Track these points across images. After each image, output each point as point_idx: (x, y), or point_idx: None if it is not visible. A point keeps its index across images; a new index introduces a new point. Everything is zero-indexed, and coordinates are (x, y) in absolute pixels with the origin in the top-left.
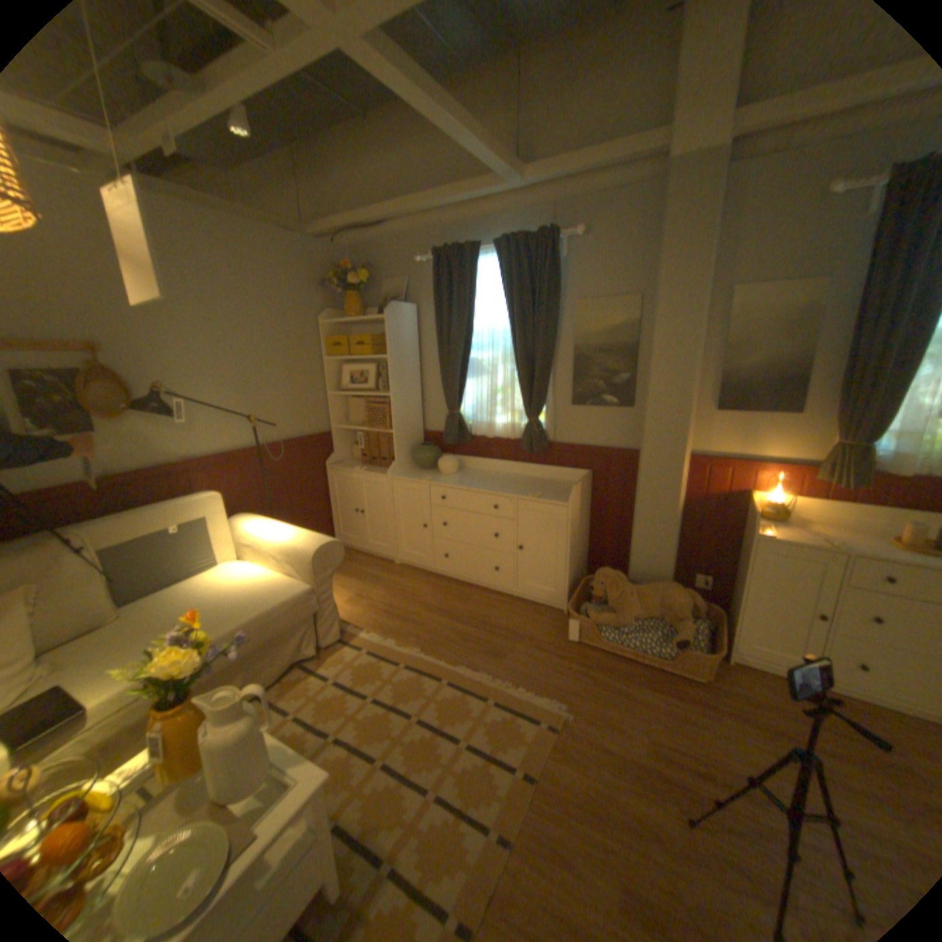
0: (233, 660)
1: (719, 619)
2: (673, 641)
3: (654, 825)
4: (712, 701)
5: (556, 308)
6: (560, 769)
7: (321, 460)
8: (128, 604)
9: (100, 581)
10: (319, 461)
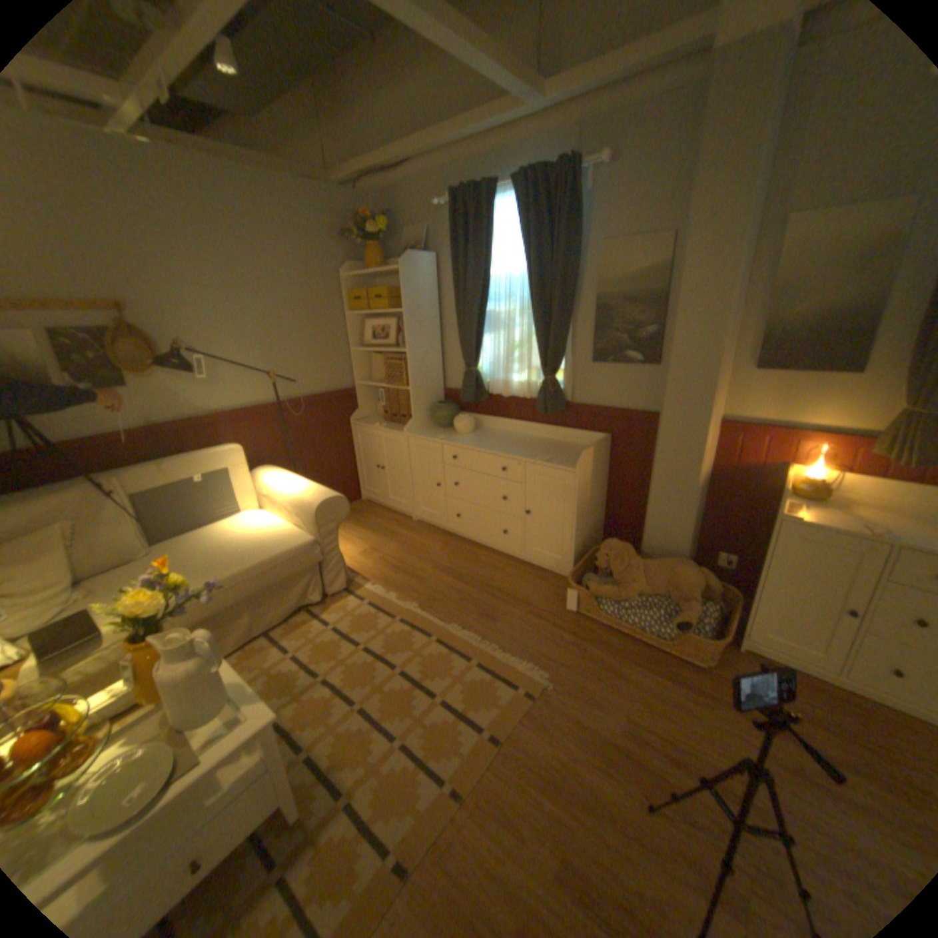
0: (236, 601)
1: (735, 602)
2: (675, 621)
3: (611, 804)
4: (709, 688)
5: (576, 250)
6: (528, 735)
7: (344, 416)
8: (153, 544)
9: (128, 522)
10: (343, 417)
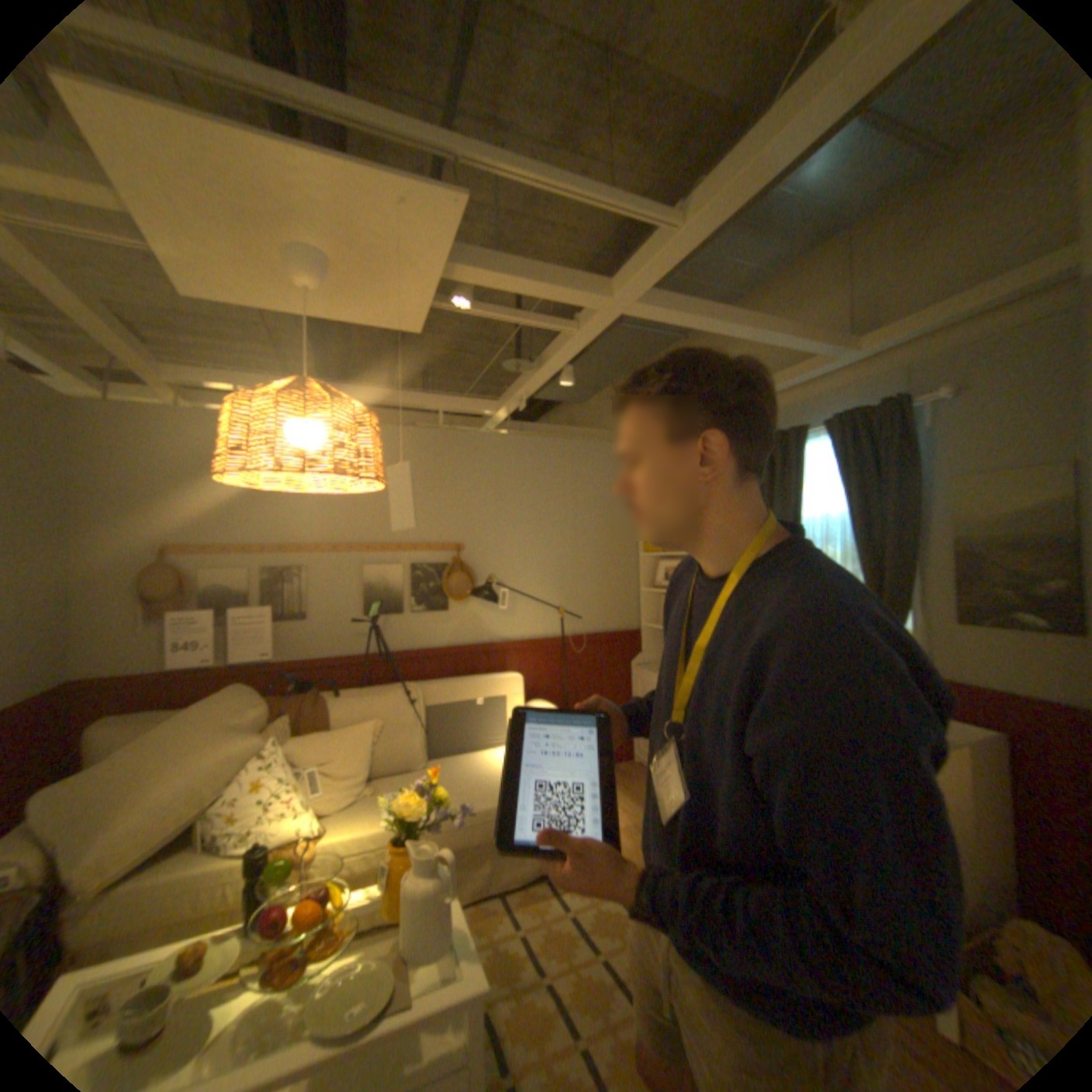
0: (484, 841)
1: None
2: None
3: None
4: None
5: (916, 489)
6: None
7: (627, 659)
8: (432, 758)
9: (420, 732)
10: (624, 659)
